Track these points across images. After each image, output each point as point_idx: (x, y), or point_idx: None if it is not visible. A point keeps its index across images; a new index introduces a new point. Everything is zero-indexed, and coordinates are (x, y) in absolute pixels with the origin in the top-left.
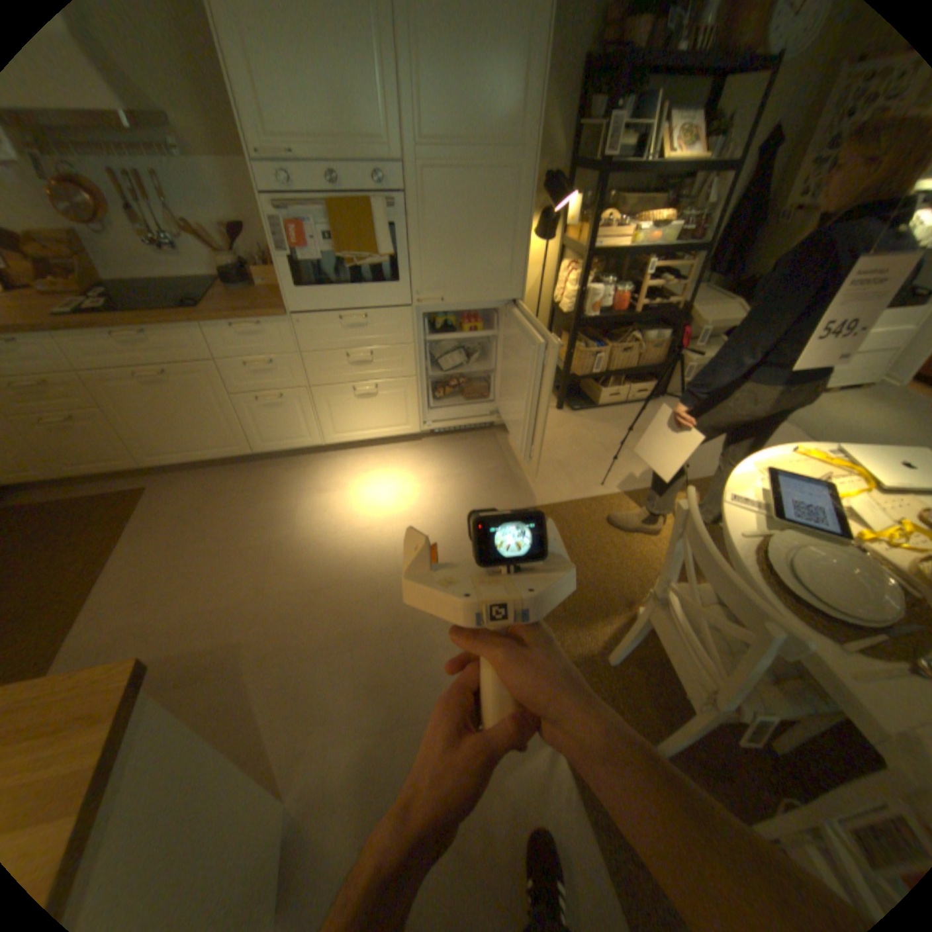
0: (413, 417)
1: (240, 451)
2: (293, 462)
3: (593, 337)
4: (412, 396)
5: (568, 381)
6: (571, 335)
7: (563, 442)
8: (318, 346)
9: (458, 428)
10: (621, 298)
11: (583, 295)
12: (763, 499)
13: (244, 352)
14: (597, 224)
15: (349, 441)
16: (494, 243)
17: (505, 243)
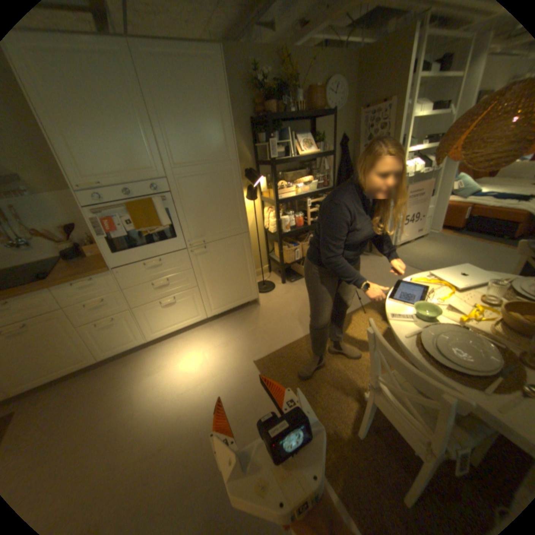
0: (200, 310)
1: (87, 363)
2: (126, 359)
3: (290, 242)
4: (197, 298)
5: (284, 267)
6: (278, 243)
7: (290, 301)
8: (132, 283)
9: (229, 309)
10: (299, 220)
11: (279, 223)
12: (406, 312)
13: (82, 299)
14: (276, 188)
15: (162, 335)
16: (225, 207)
17: (231, 206)
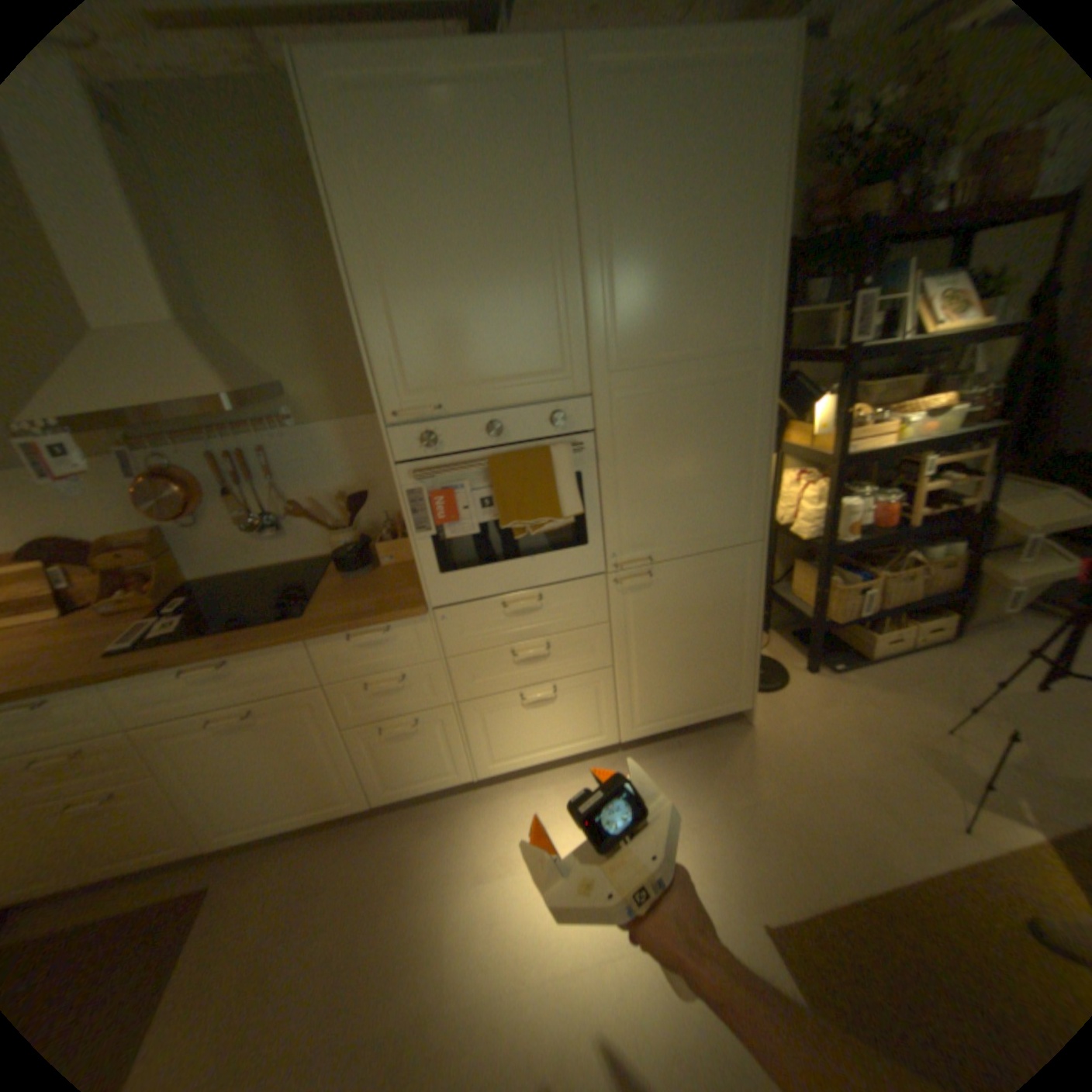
0: (610, 722)
1: (354, 807)
2: (431, 811)
3: (844, 562)
4: (607, 692)
5: (826, 631)
6: (824, 569)
7: (849, 736)
8: (473, 645)
9: (677, 728)
10: (890, 510)
11: (838, 515)
12: None
13: (366, 668)
14: (849, 423)
15: (515, 770)
16: (722, 474)
17: (738, 471)
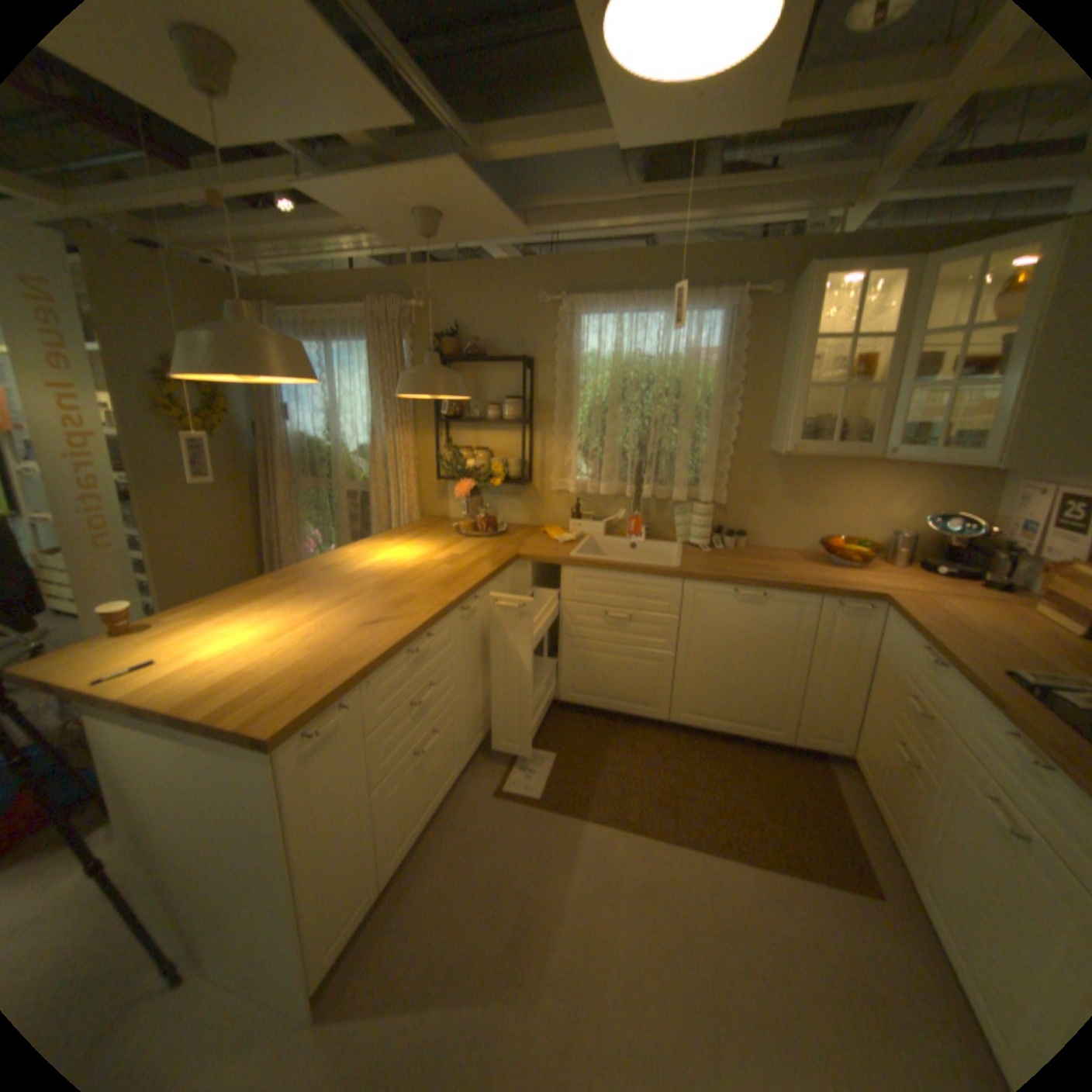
0: None
1: None
2: None
3: None
4: None
5: None
6: None
7: None
8: None
9: None
10: None
11: None
12: None
13: None
14: None
15: None
16: None
17: None
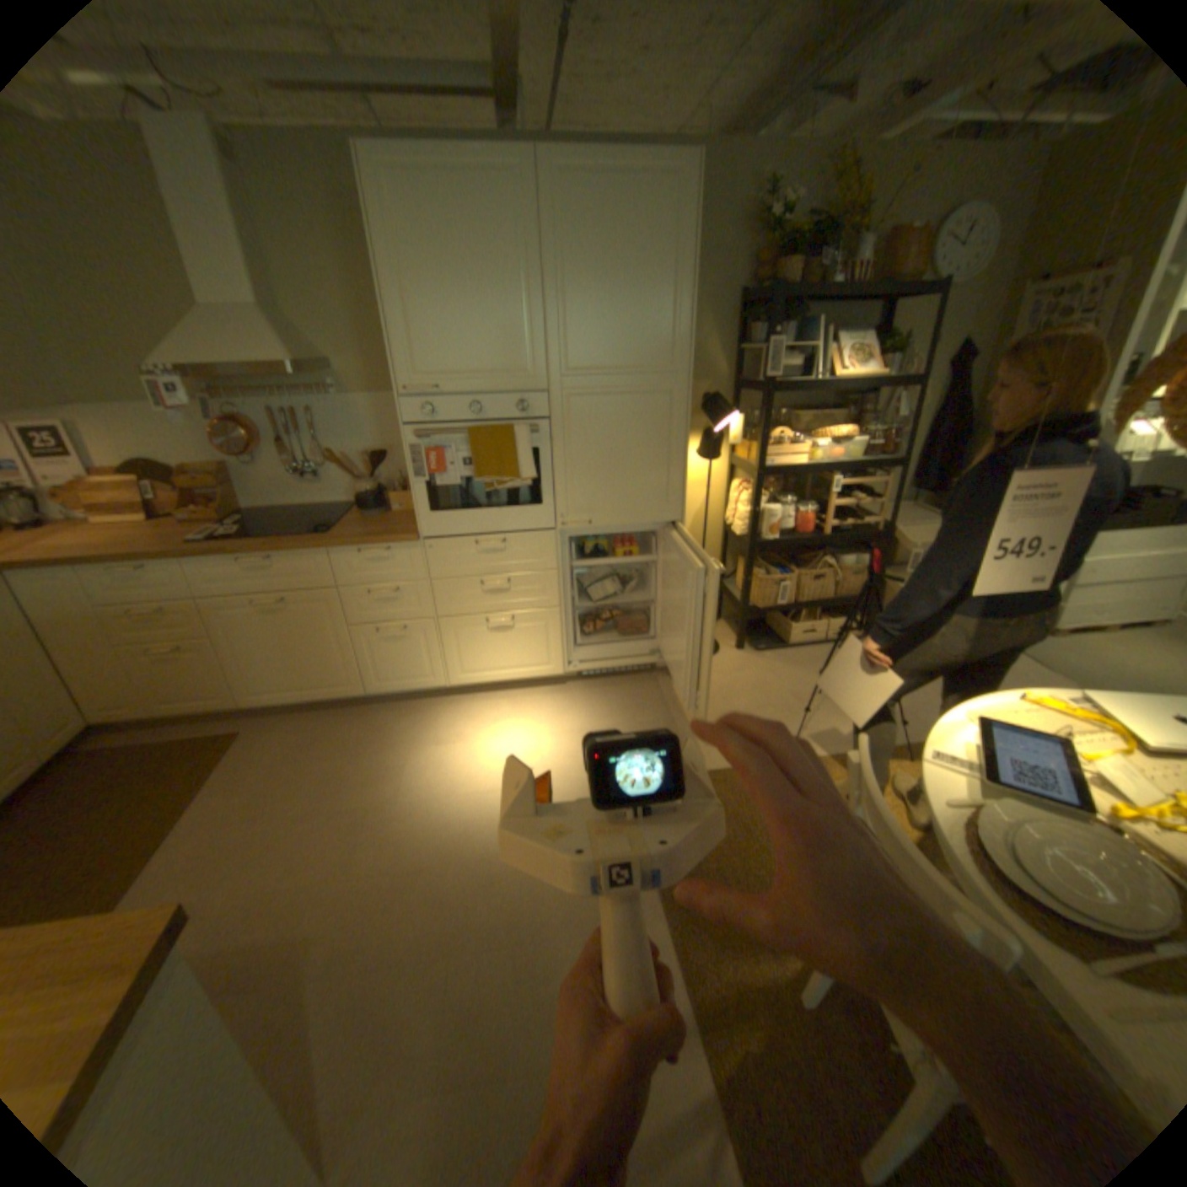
0: (555, 654)
1: (351, 692)
2: (410, 706)
3: (777, 563)
4: (554, 629)
5: (748, 614)
6: (746, 560)
7: (743, 690)
8: (450, 573)
9: (610, 669)
10: (805, 519)
11: (757, 516)
12: (978, 759)
13: (369, 579)
14: (765, 442)
15: (478, 683)
16: (646, 464)
17: (658, 464)
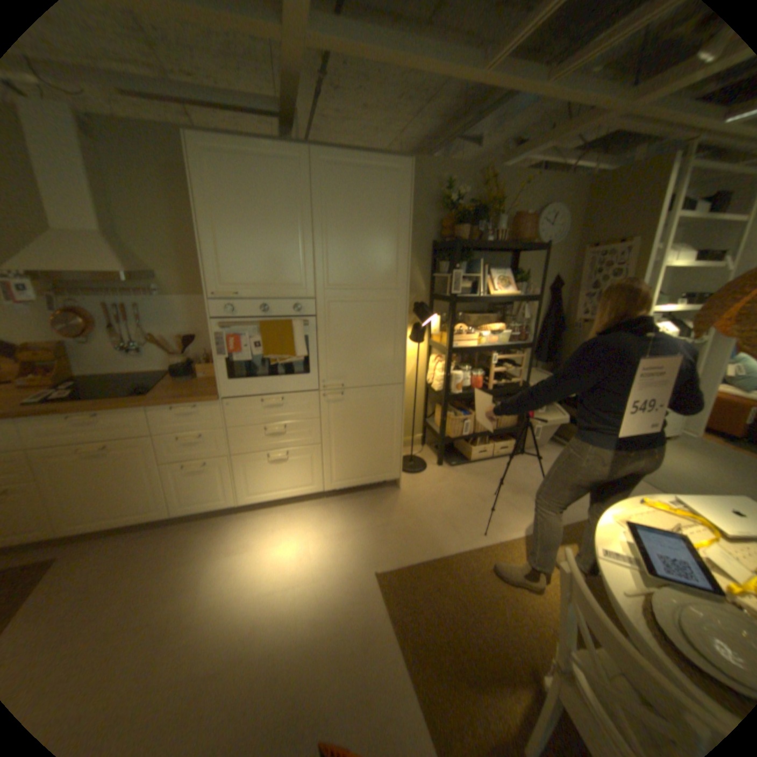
0: (317, 478)
1: (157, 518)
2: (205, 525)
3: (459, 408)
4: (316, 460)
5: (444, 442)
6: (442, 407)
7: (446, 495)
8: (241, 423)
9: (355, 486)
10: (476, 380)
11: (448, 379)
12: (631, 553)
13: (177, 430)
14: (451, 333)
15: (259, 503)
16: (380, 347)
17: (388, 347)
